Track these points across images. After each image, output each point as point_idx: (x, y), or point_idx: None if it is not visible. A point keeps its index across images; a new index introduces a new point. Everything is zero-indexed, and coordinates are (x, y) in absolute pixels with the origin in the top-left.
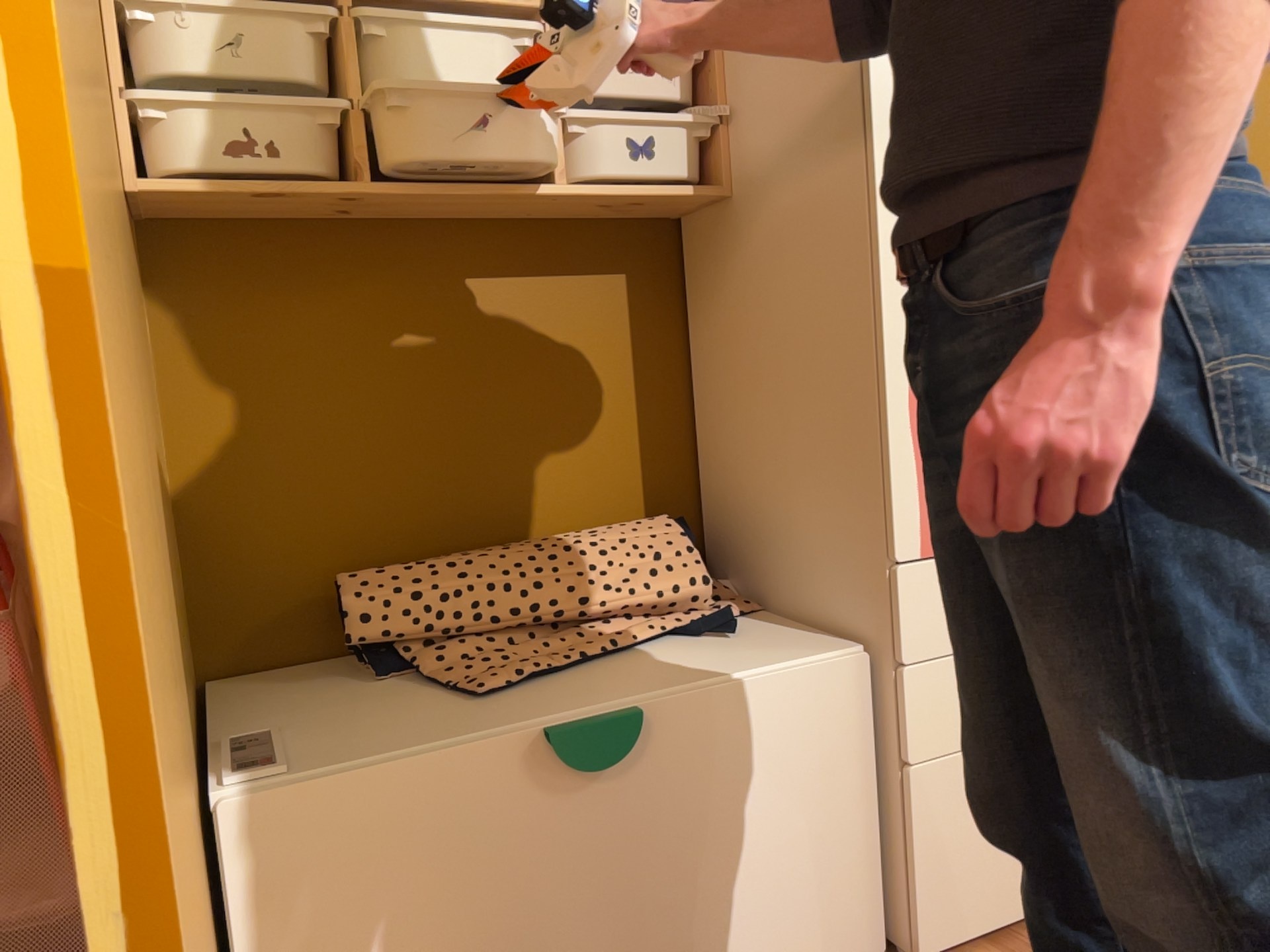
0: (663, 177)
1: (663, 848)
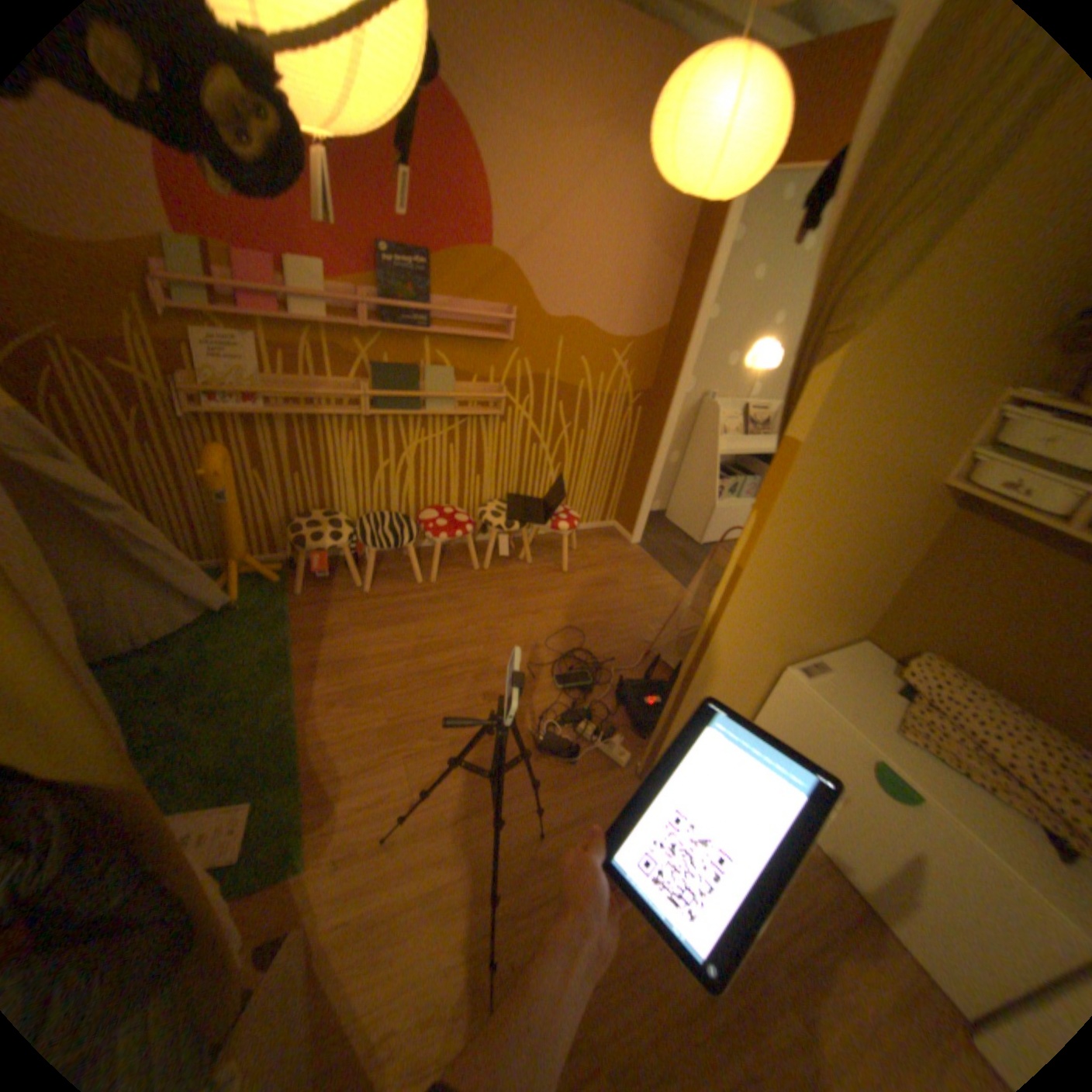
0: None
1: (898, 843)
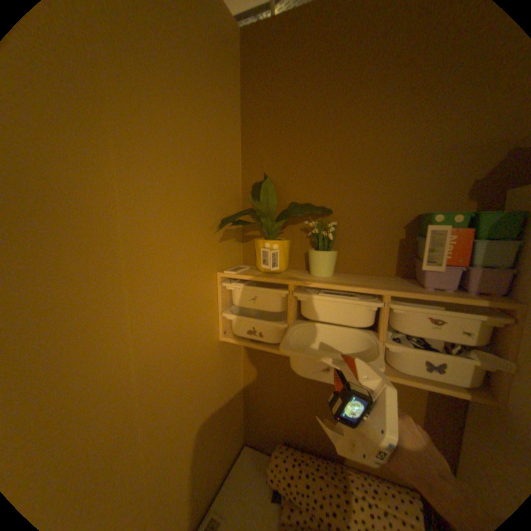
0: (449, 384)
1: None
